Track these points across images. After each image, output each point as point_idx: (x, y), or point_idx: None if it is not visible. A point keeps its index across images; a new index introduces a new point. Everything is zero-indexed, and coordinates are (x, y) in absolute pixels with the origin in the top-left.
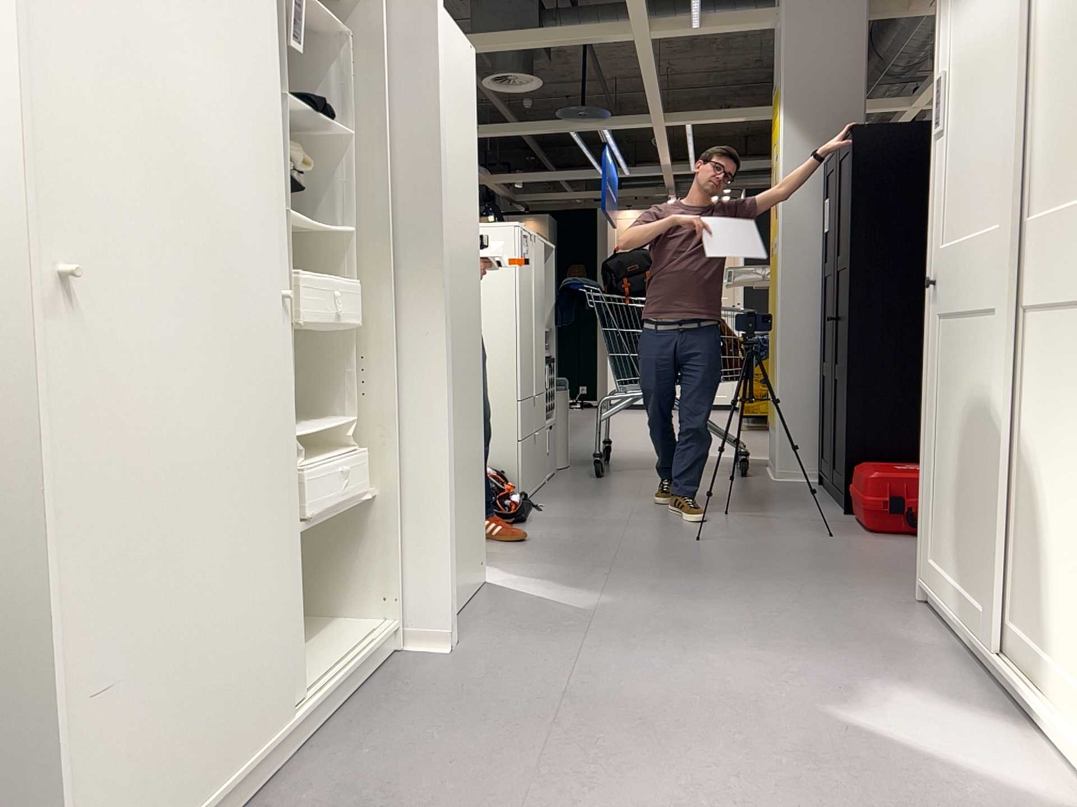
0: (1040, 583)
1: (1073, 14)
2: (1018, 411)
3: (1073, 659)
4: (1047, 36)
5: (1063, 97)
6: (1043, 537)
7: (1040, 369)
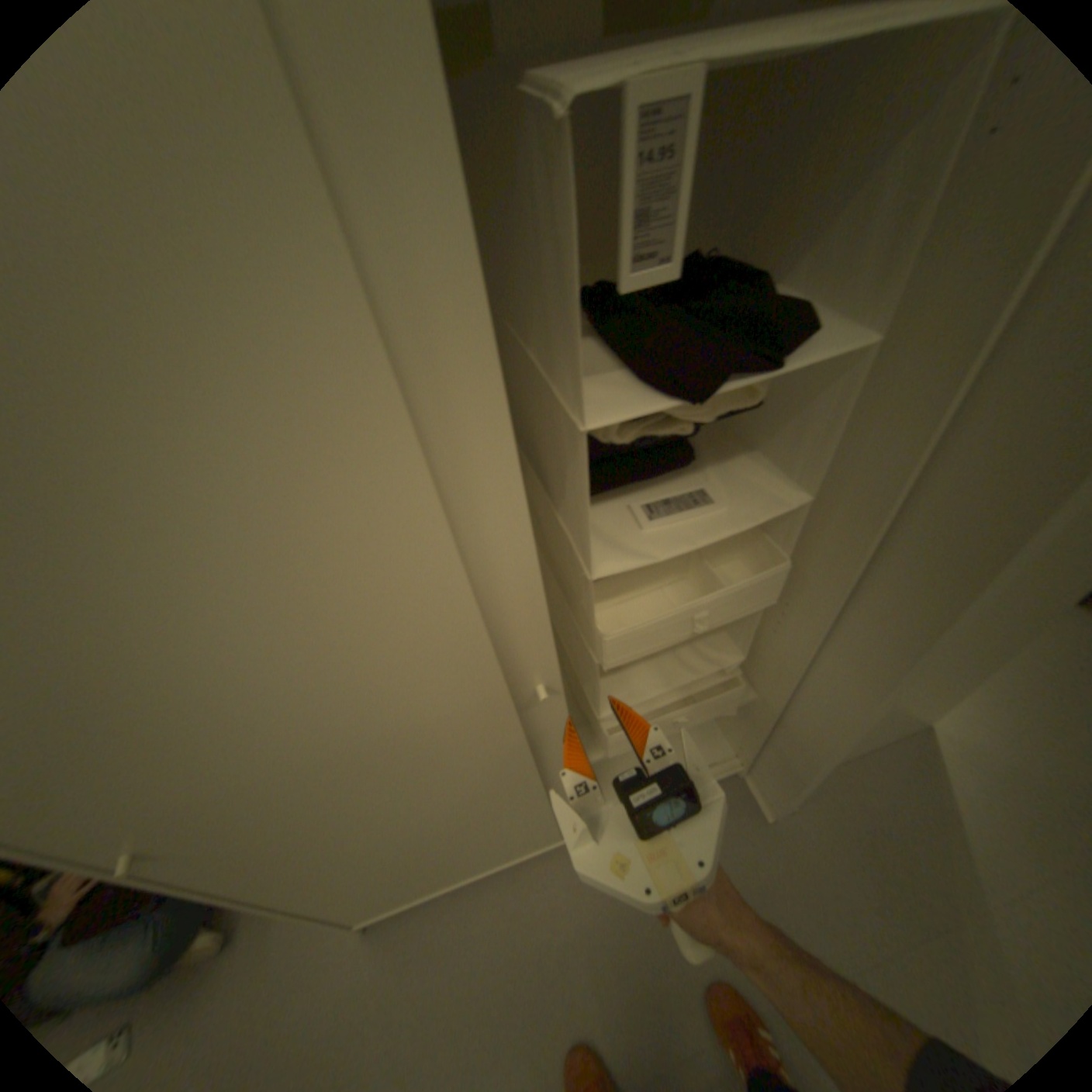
0: None
1: None
2: None
3: None
4: None
5: None
6: None
7: None
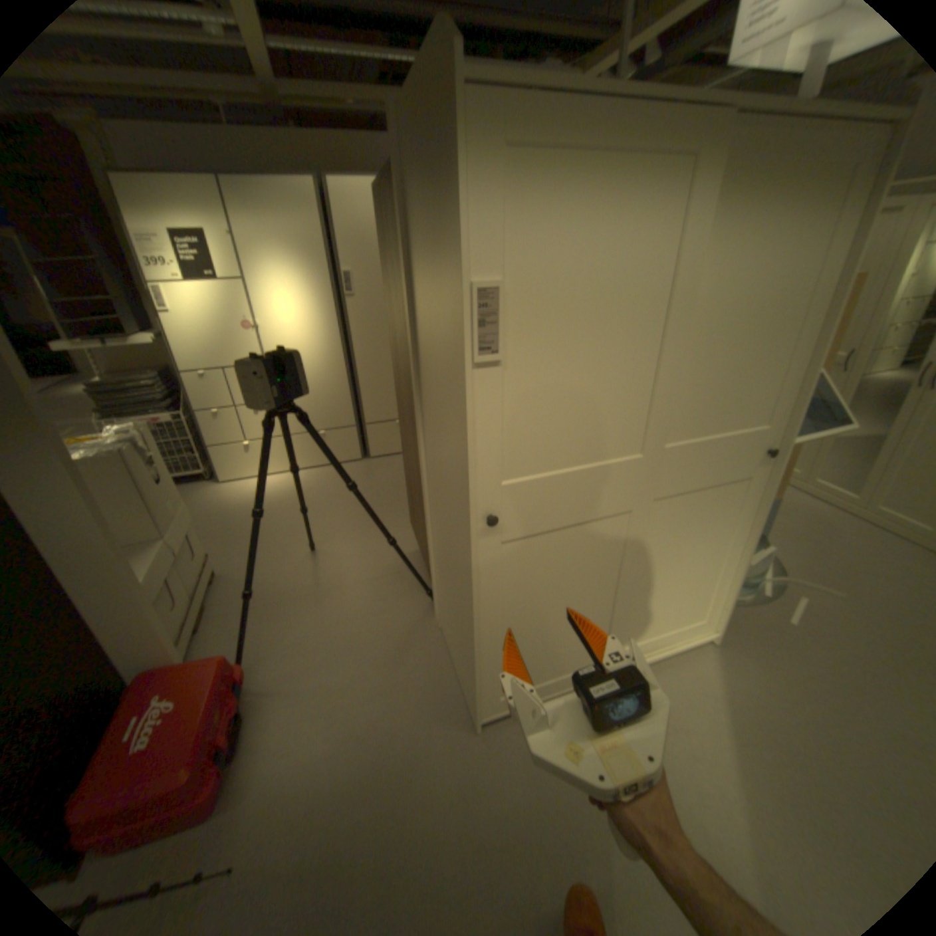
0: (660, 614)
1: (744, 314)
2: (640, 555)
3: (686, 621)
4: (711, 317)
5: (722, 369)
6: (664, 596)
7: (670, 525)
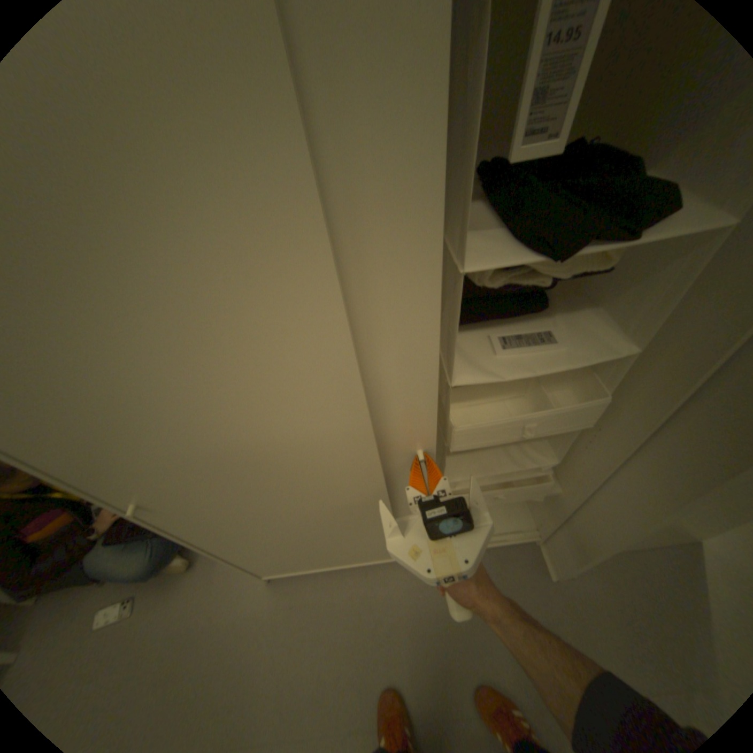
0: None
1: None
2: None
3: None
4: None
5: None
6: None
7: None
